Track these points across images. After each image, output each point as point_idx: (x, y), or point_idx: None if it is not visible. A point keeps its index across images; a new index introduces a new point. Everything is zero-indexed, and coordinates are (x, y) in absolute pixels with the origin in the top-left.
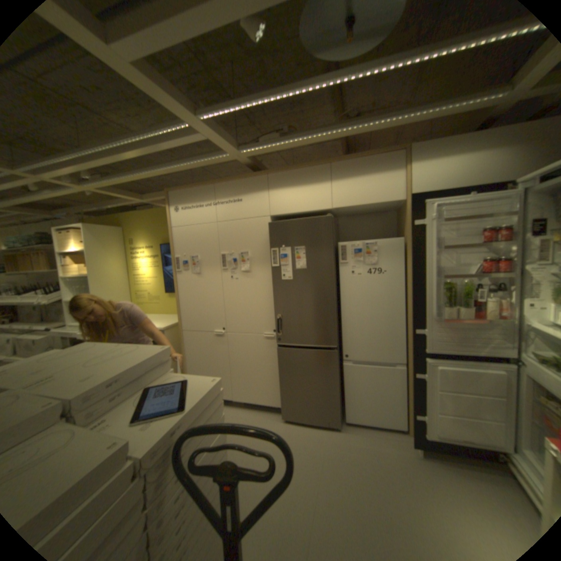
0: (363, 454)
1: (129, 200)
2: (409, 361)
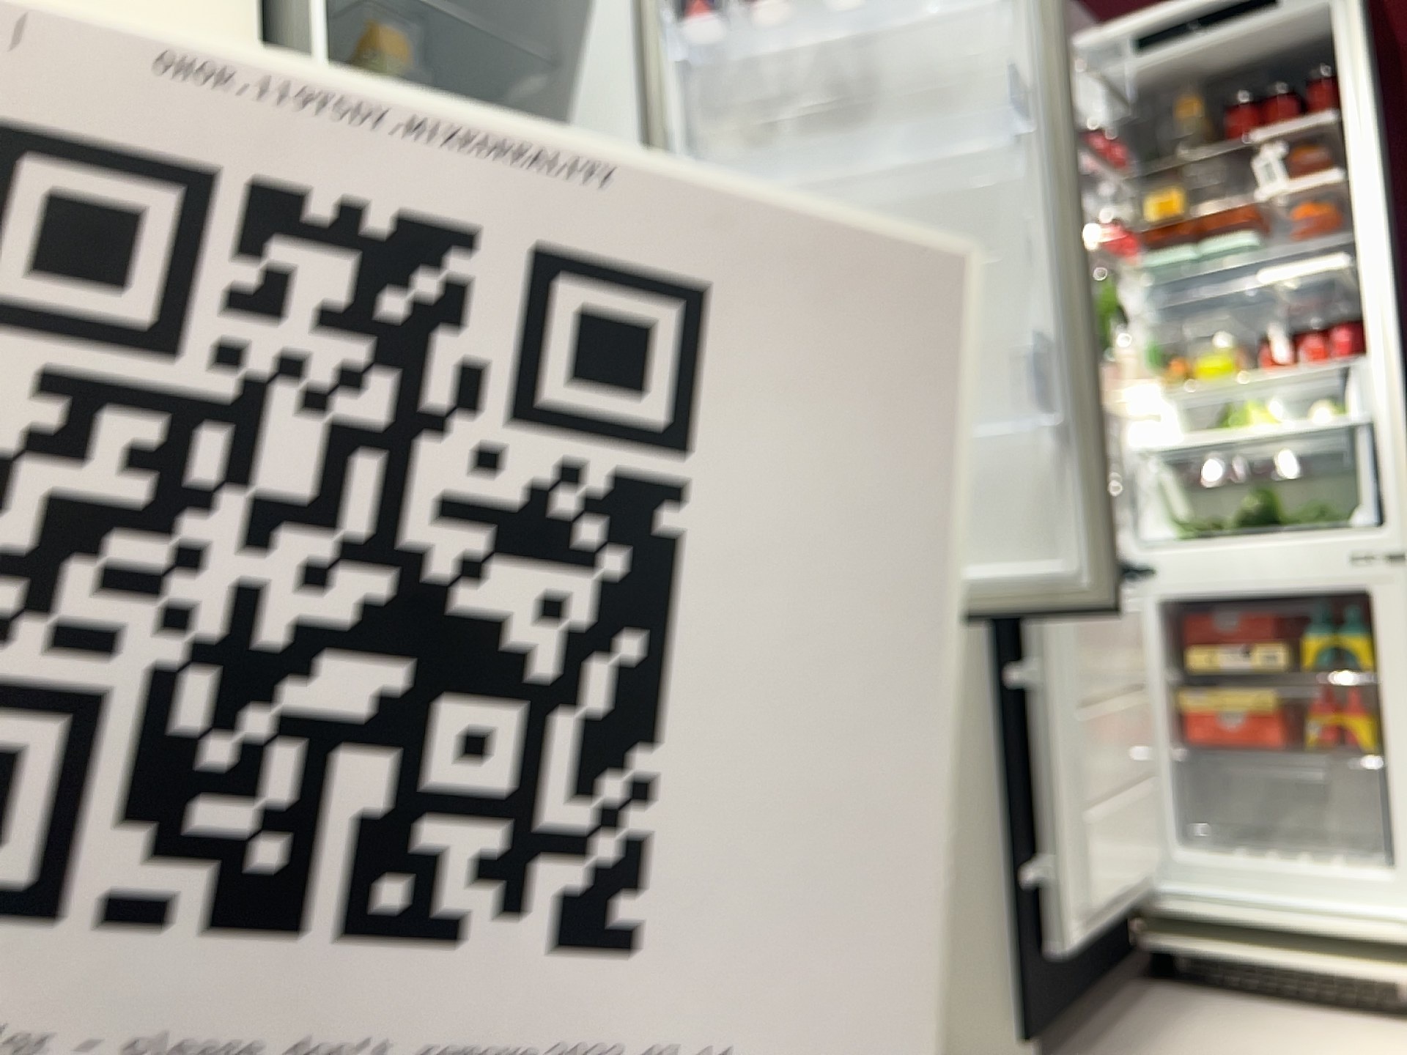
0: None
1: None
2: None
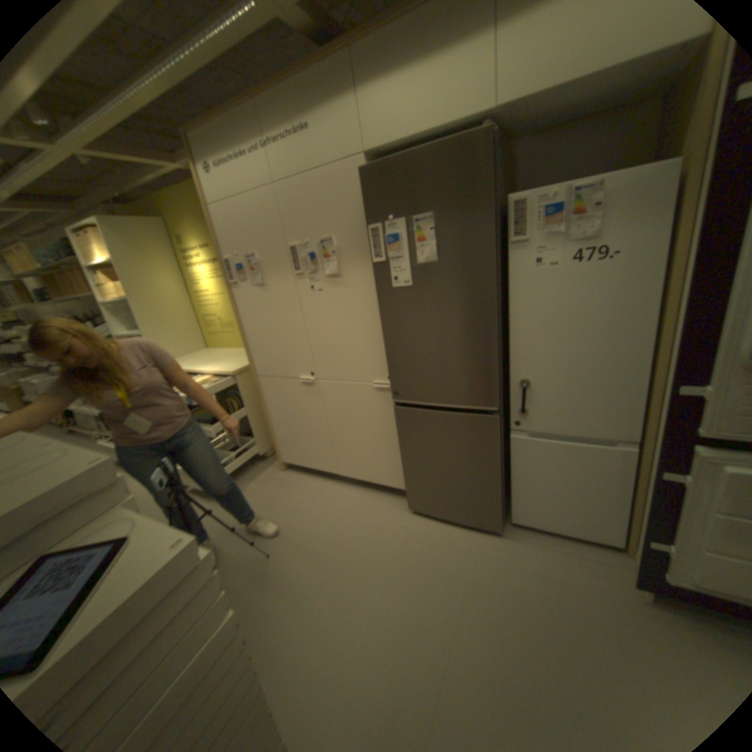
0: (536, 580)
1: (155, 169)
2: (645, 436)
